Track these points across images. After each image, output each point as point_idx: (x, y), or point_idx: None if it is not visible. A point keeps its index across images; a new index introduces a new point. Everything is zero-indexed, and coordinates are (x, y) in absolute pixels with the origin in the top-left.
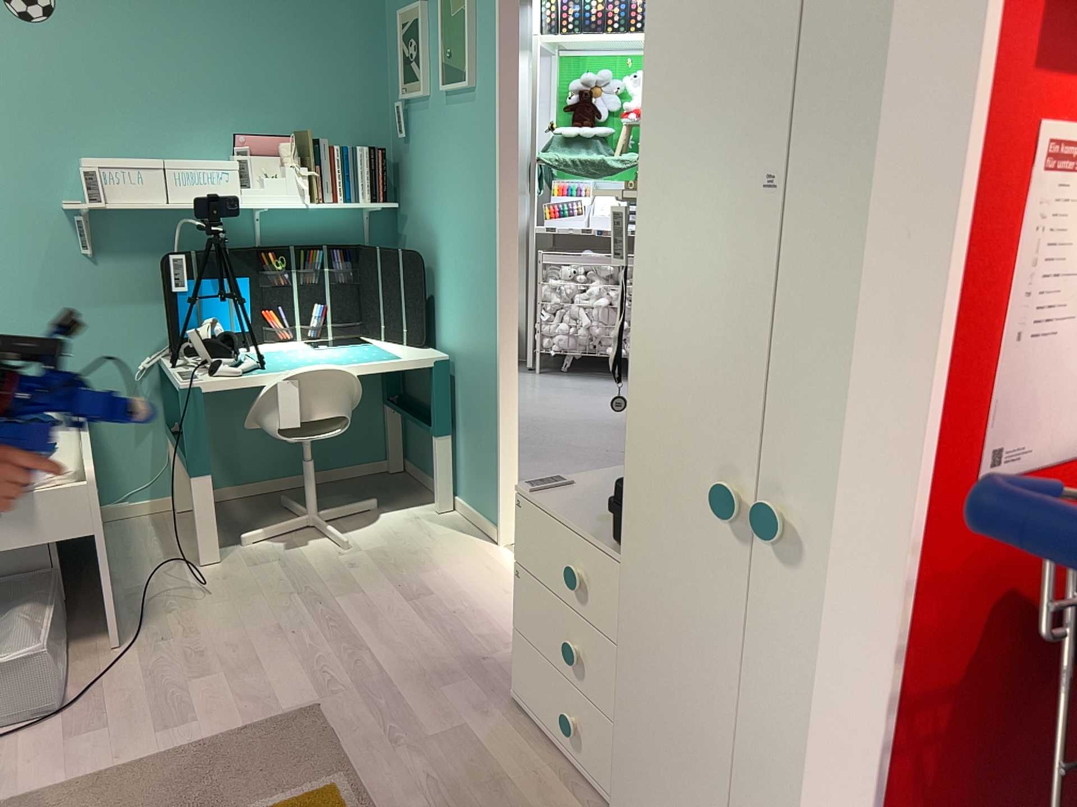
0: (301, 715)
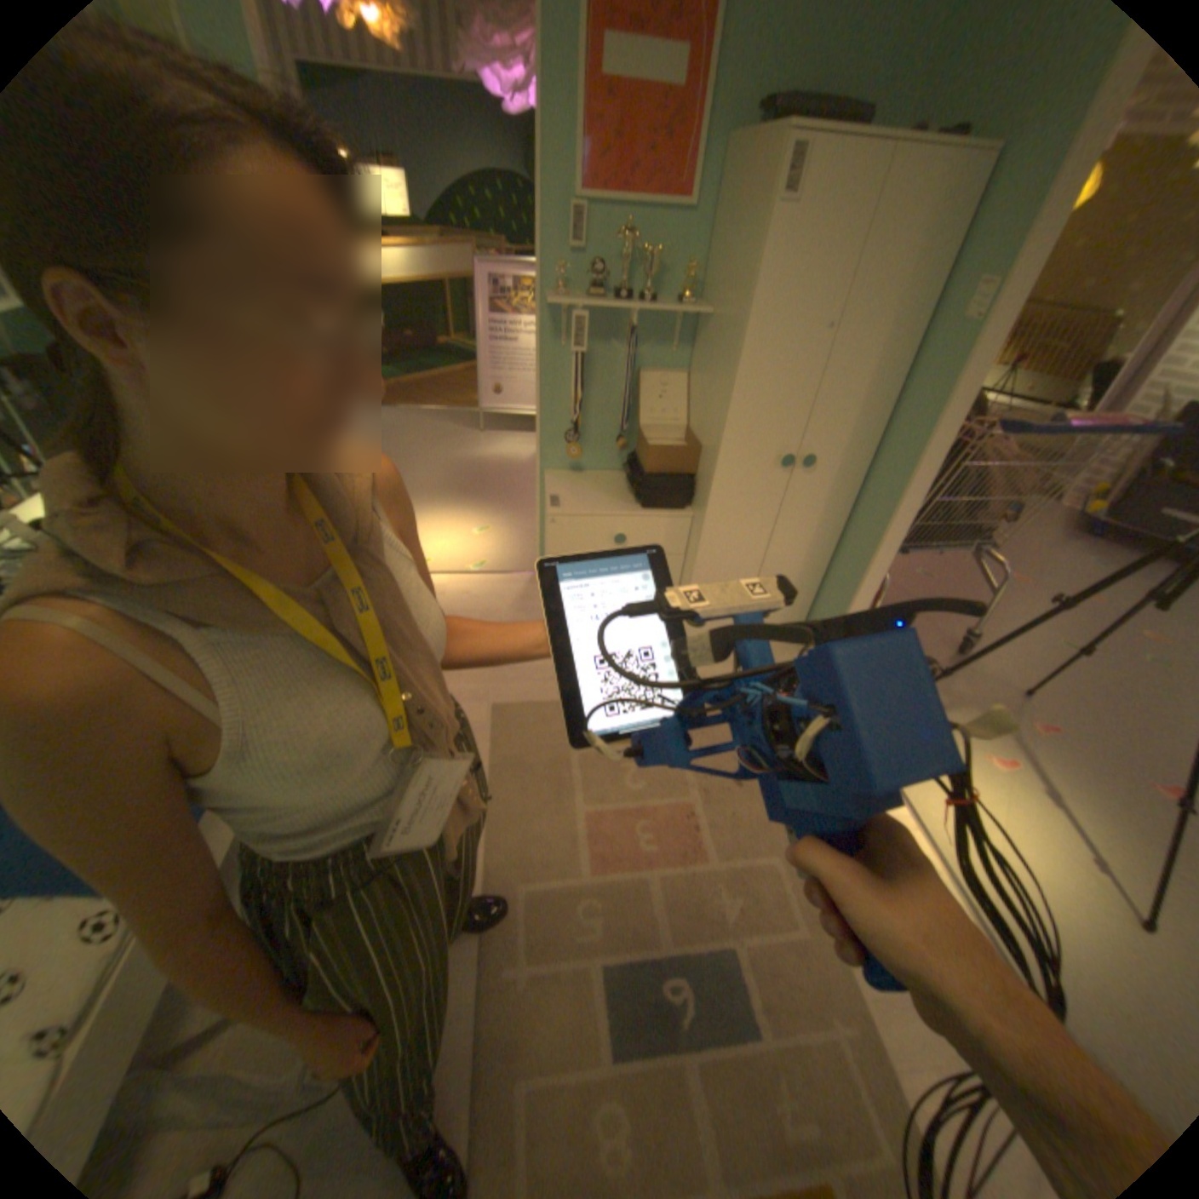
0: (499, 711)
